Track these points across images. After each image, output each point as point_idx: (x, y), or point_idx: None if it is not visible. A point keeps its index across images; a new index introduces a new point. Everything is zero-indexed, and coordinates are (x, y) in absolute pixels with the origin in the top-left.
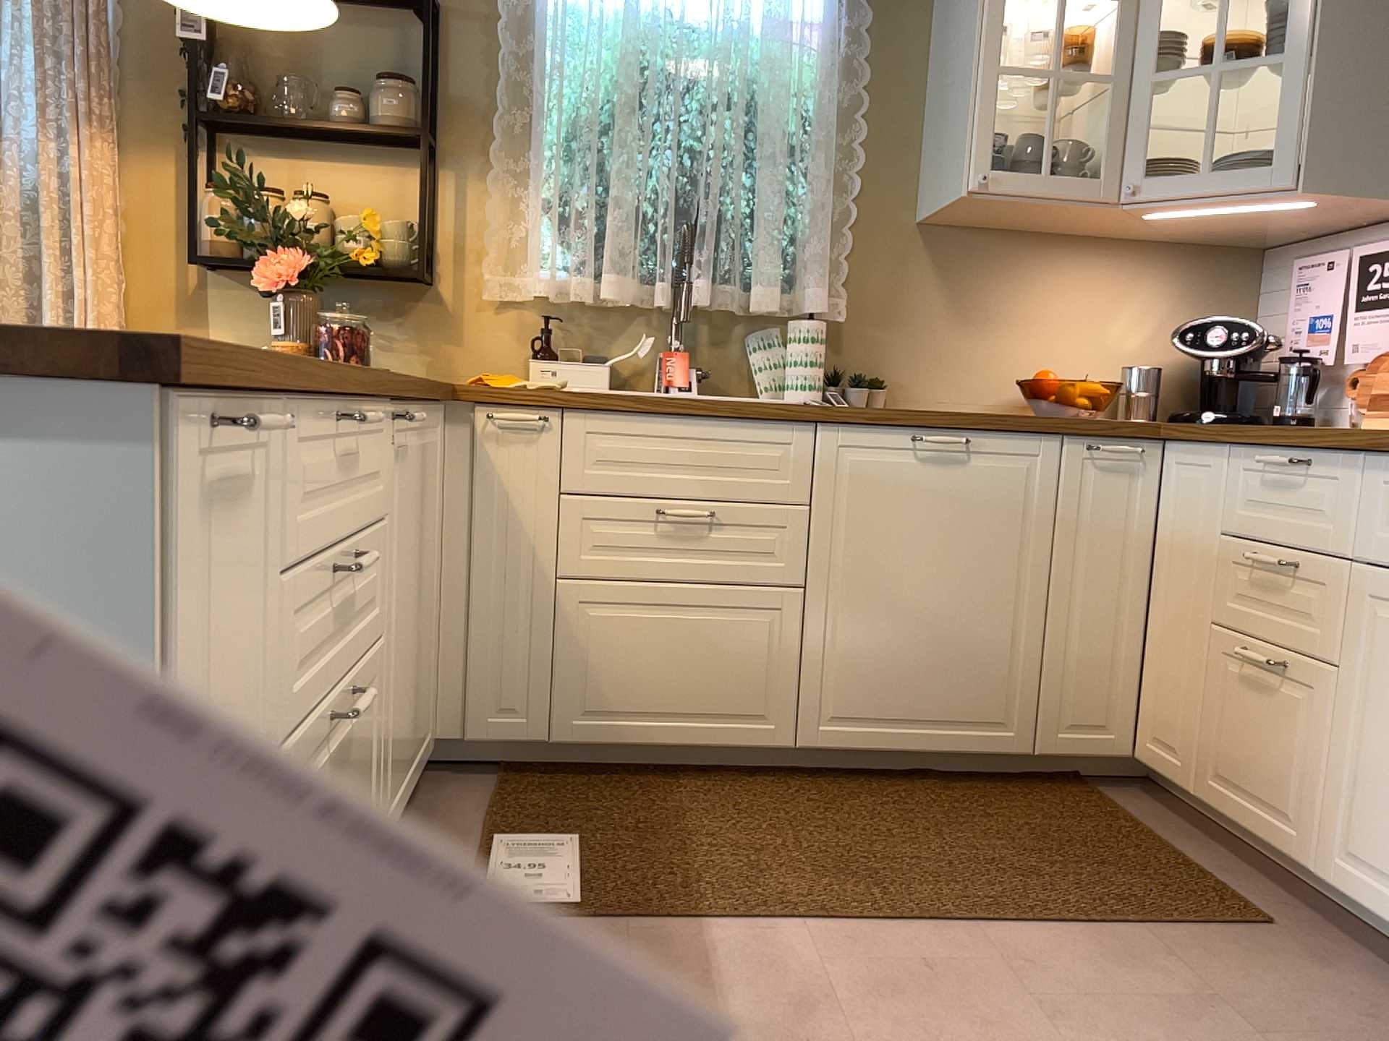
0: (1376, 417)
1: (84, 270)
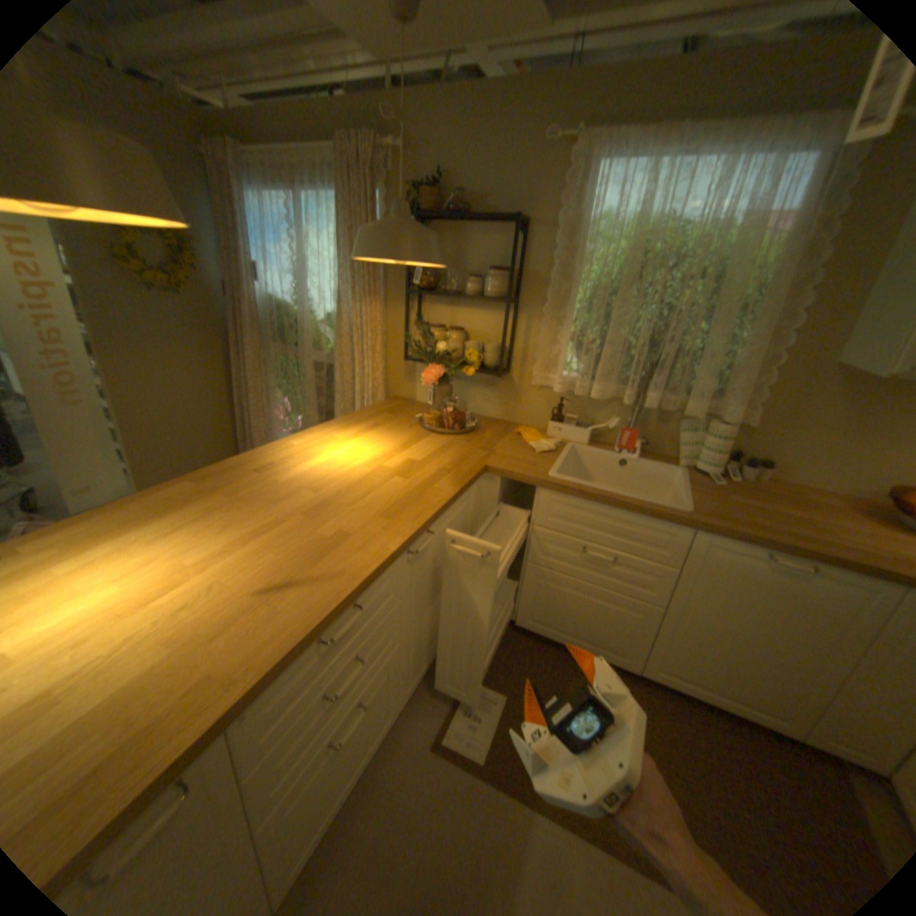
0: None
1: (365, 360)
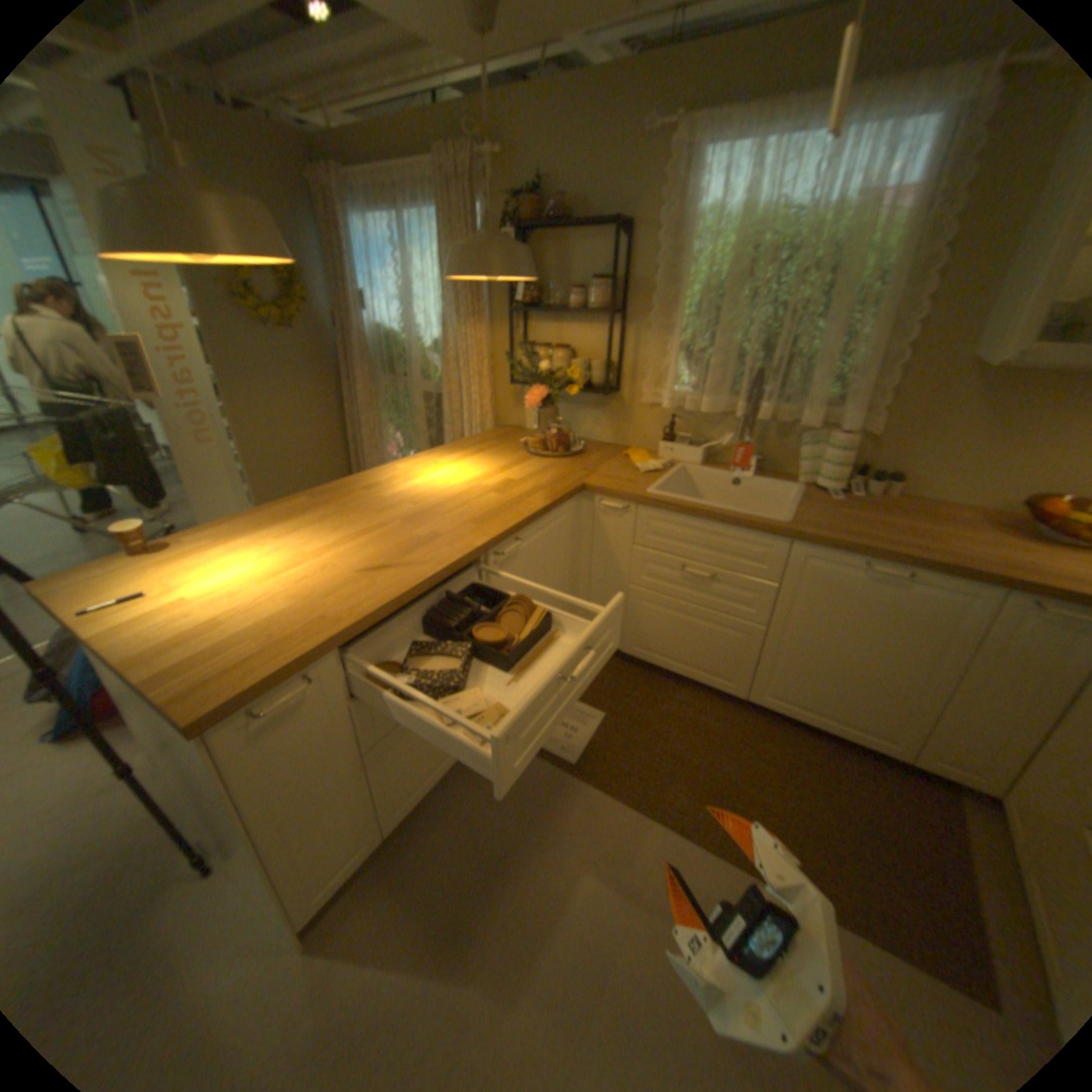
0: None
1: (470, 387)
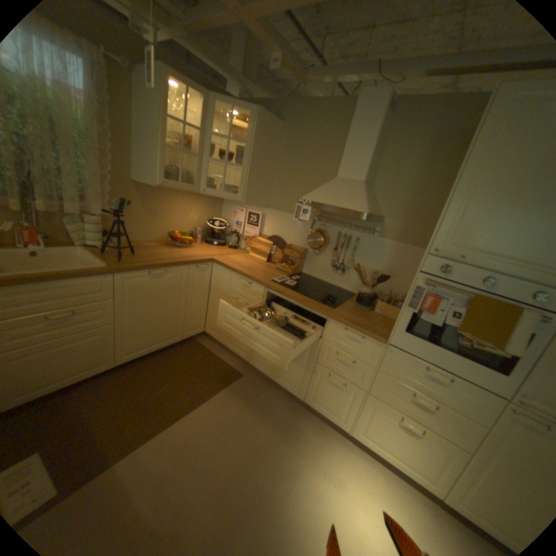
0: (251, 253)
1: None
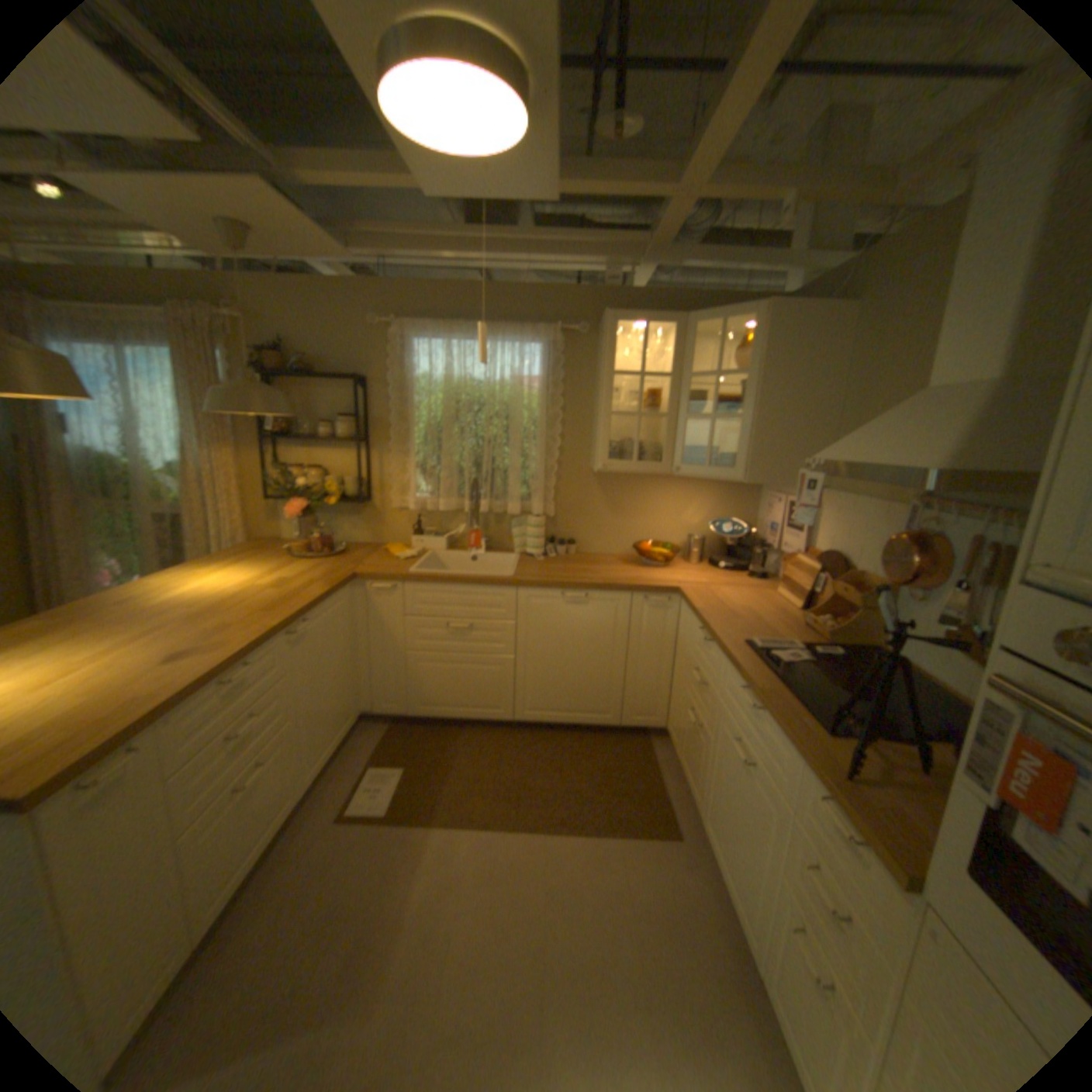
0: (783, 587)
1: (221, 503)
